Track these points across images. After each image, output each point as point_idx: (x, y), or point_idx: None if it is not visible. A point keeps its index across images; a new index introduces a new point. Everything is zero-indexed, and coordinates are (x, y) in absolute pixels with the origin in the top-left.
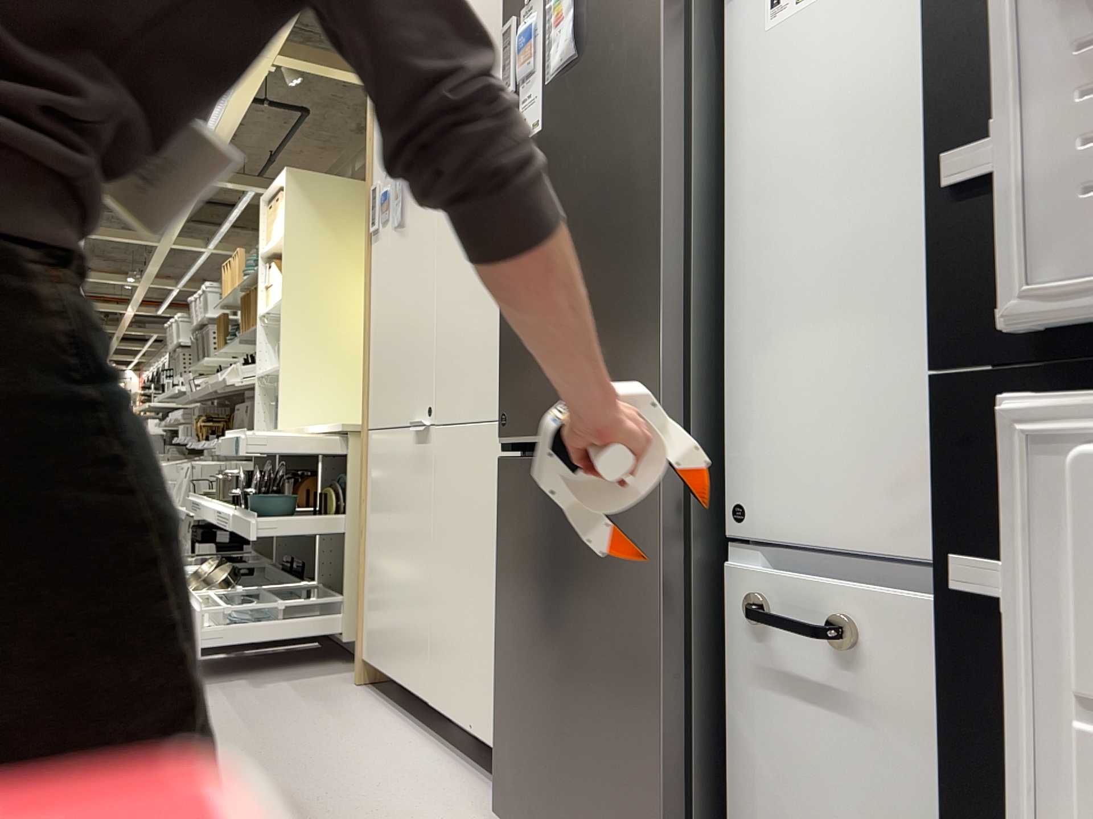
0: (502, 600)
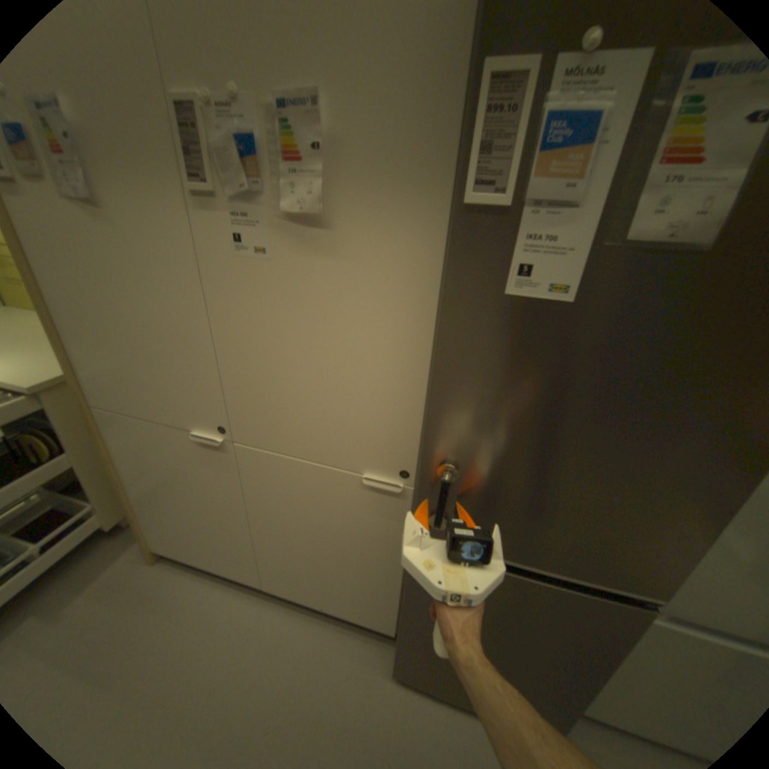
0: (411, 609)
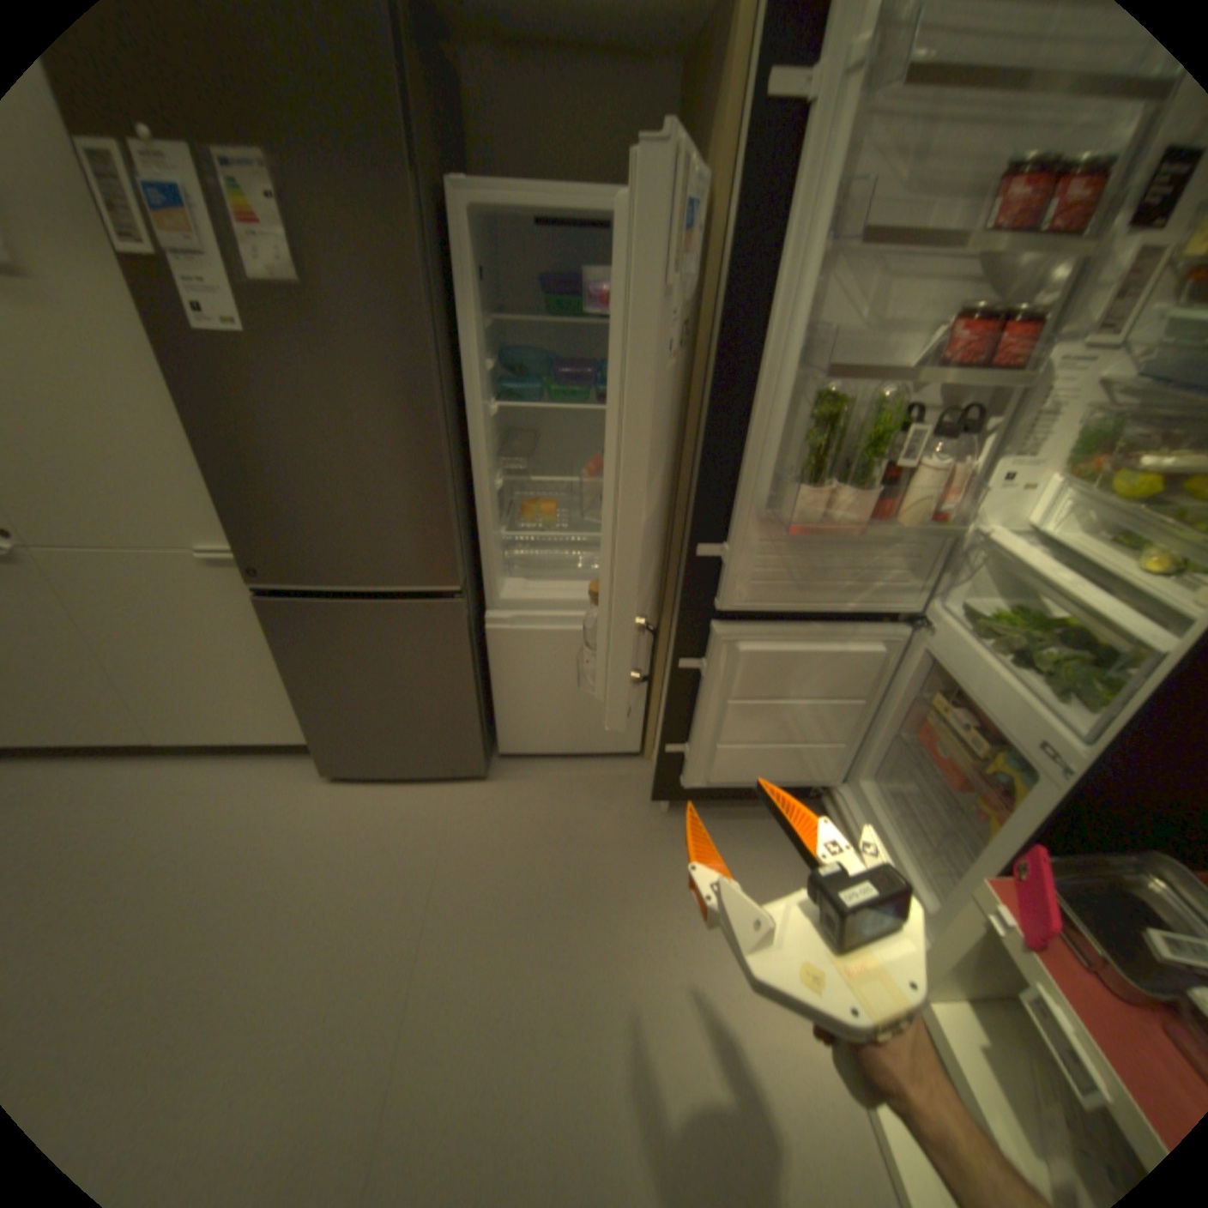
0: (292, 678)
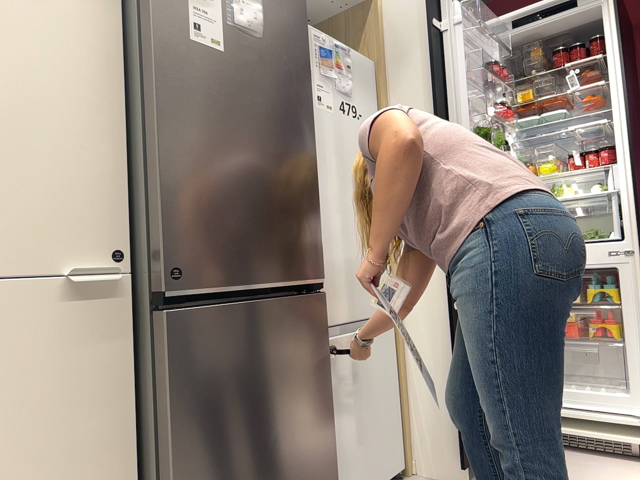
0: (179, 443)
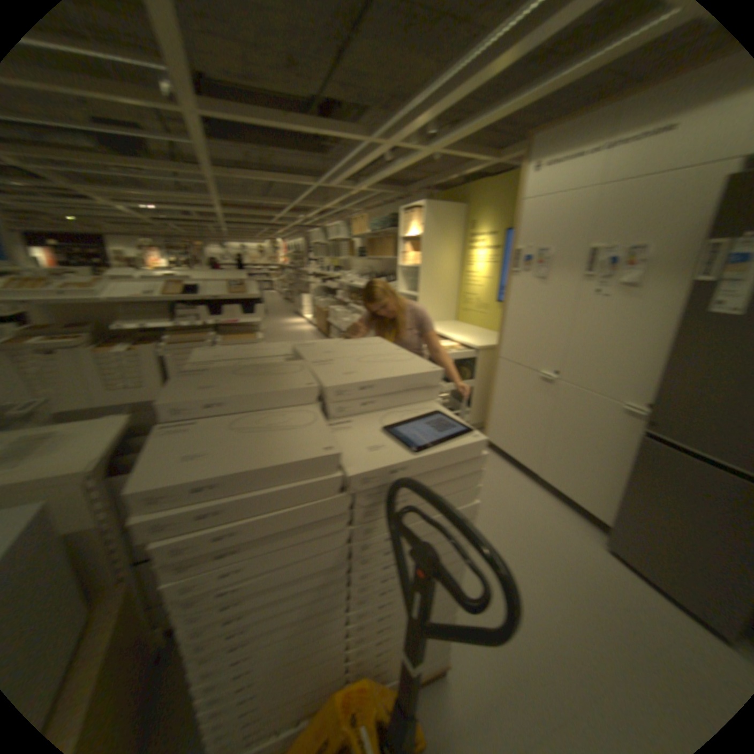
0: (633, 485)
